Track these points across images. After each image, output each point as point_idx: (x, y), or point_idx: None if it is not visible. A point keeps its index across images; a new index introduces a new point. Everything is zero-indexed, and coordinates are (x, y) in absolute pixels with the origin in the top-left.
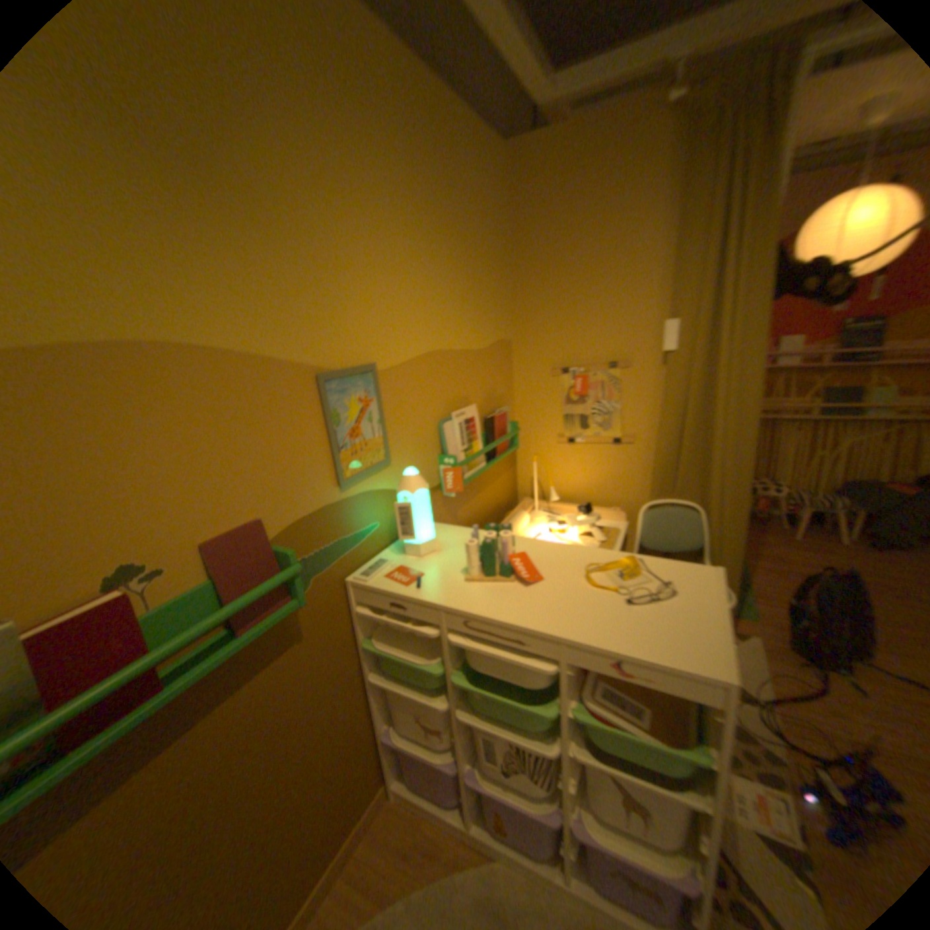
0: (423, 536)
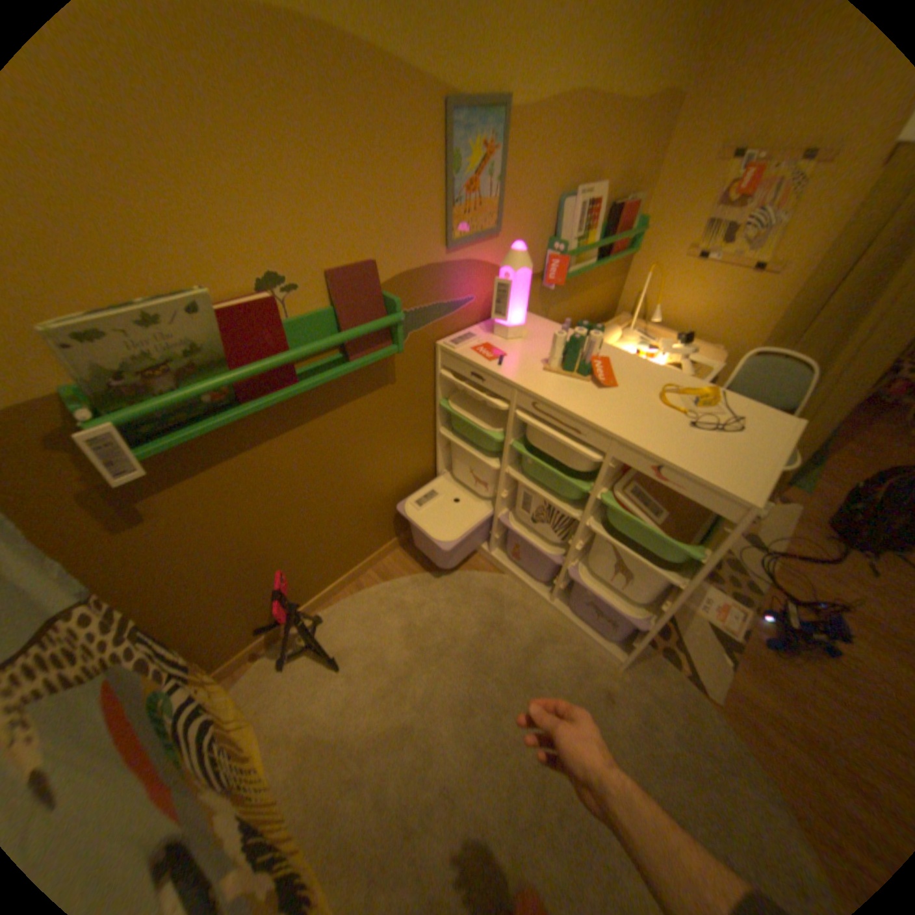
0: (513, 320)
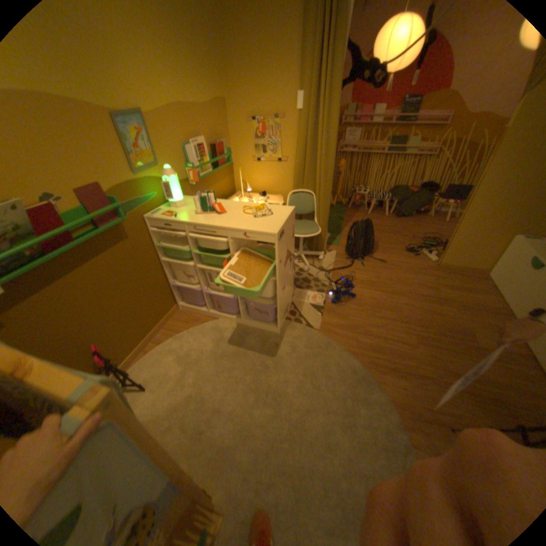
0: (176, 199)
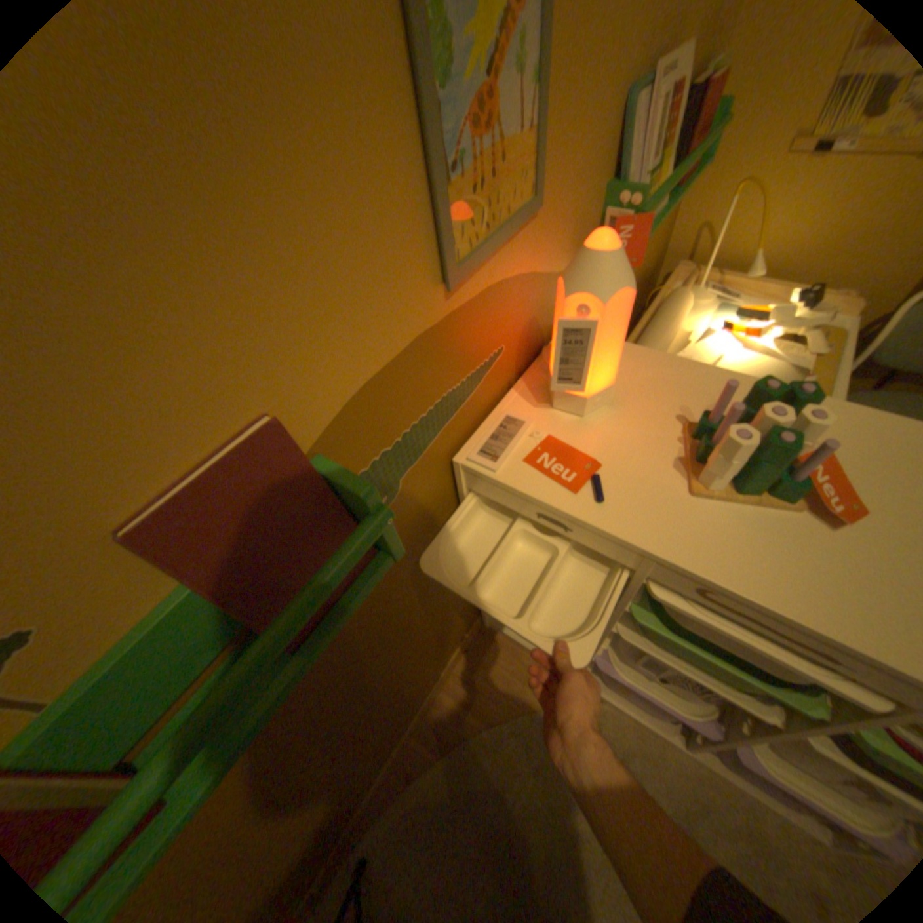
0: (594, 382)
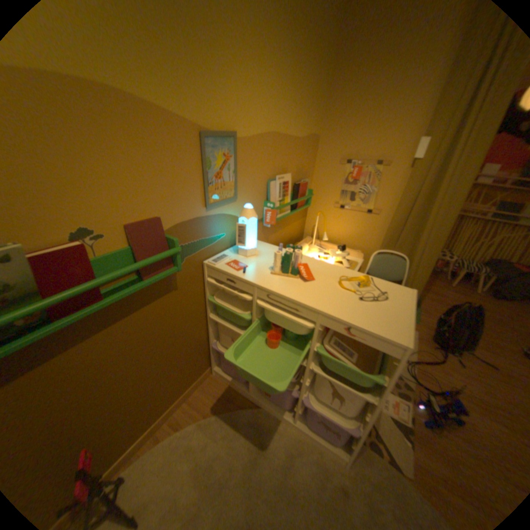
0: (249, 245)
